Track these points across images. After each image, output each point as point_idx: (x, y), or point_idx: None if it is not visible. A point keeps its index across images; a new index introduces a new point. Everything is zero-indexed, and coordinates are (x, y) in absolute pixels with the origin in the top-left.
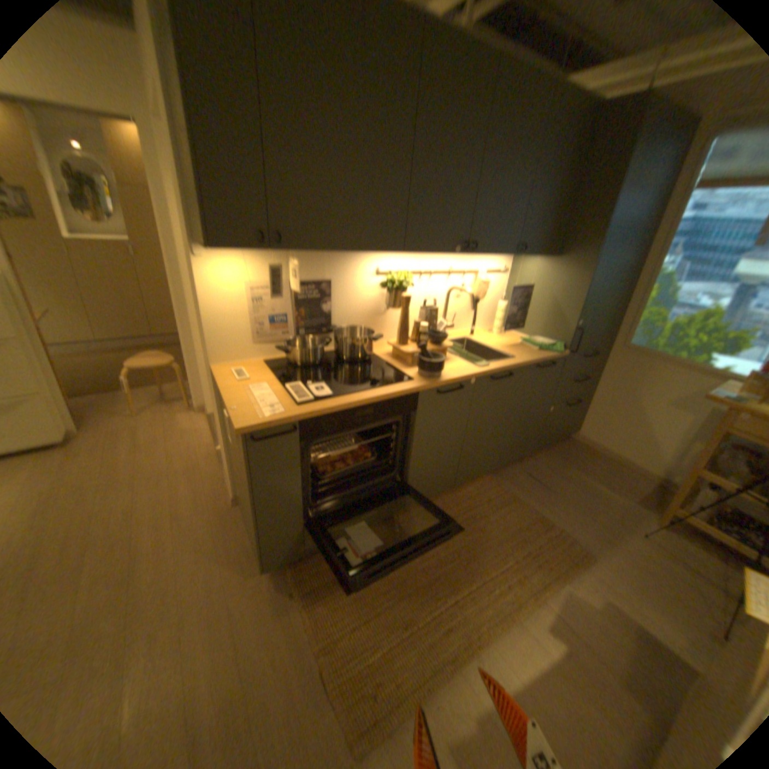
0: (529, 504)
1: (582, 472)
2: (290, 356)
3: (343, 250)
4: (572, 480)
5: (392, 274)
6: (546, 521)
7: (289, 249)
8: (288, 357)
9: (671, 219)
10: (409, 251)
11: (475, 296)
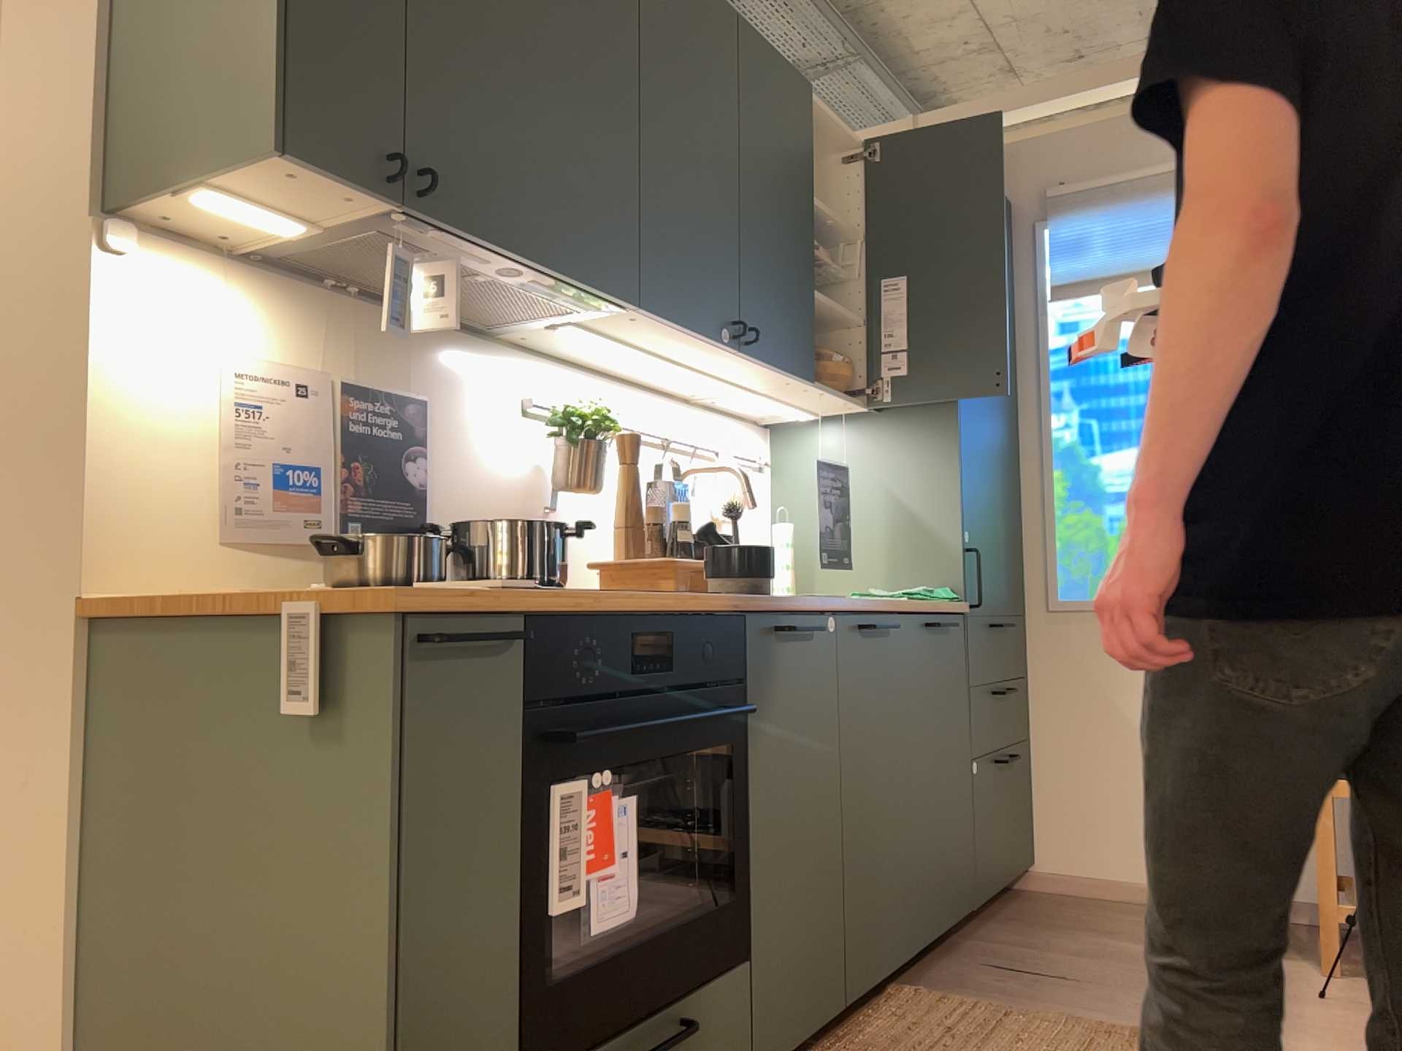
0: (1047, 1013)
1: (1102, 935)
2: (353, 575)
3: (534, 267)
4: (1097, 952)
5: (569, 406)
6: (1113, 1027)
7: (424, 235)
8: (345, 580)
9: (1033, 355)
10: (641, 317)
11: (731, 506)
